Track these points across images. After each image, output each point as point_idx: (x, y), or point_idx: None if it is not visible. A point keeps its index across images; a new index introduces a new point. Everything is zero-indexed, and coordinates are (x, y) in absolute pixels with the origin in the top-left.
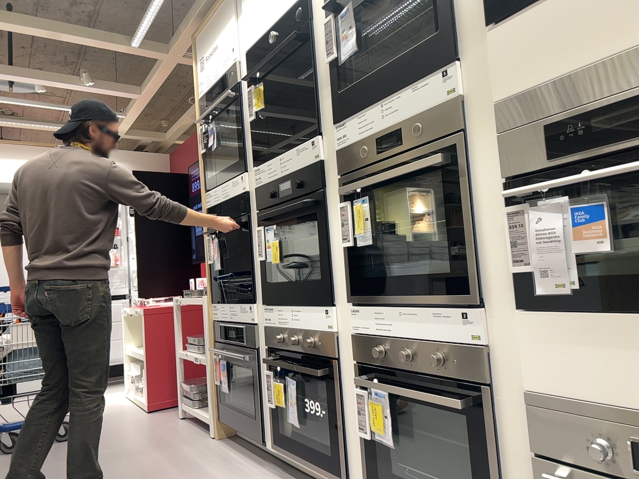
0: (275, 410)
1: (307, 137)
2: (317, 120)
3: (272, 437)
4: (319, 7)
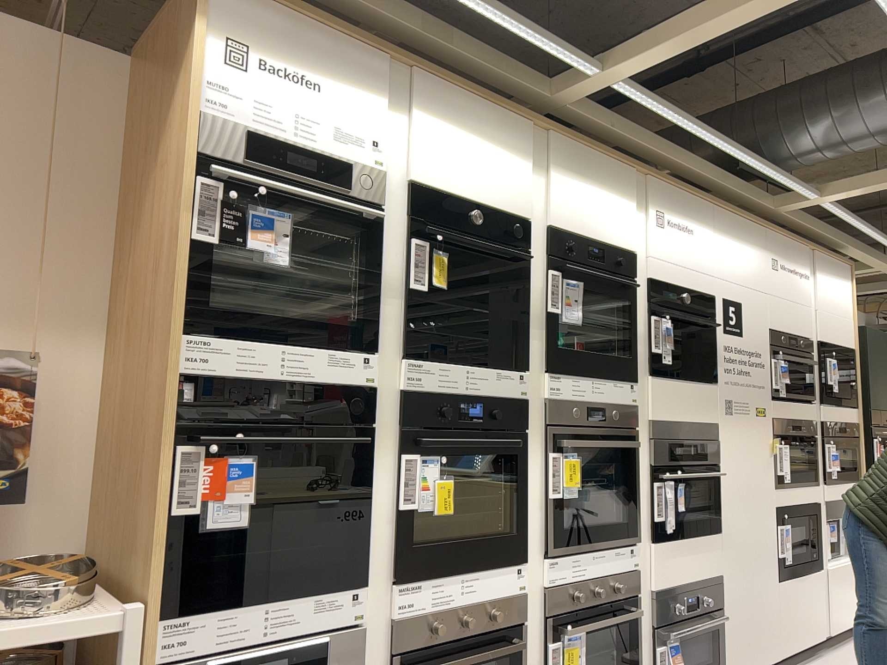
0: None
1: (506, 364)
2: (522, 354)
3: None
4: (534, 246)
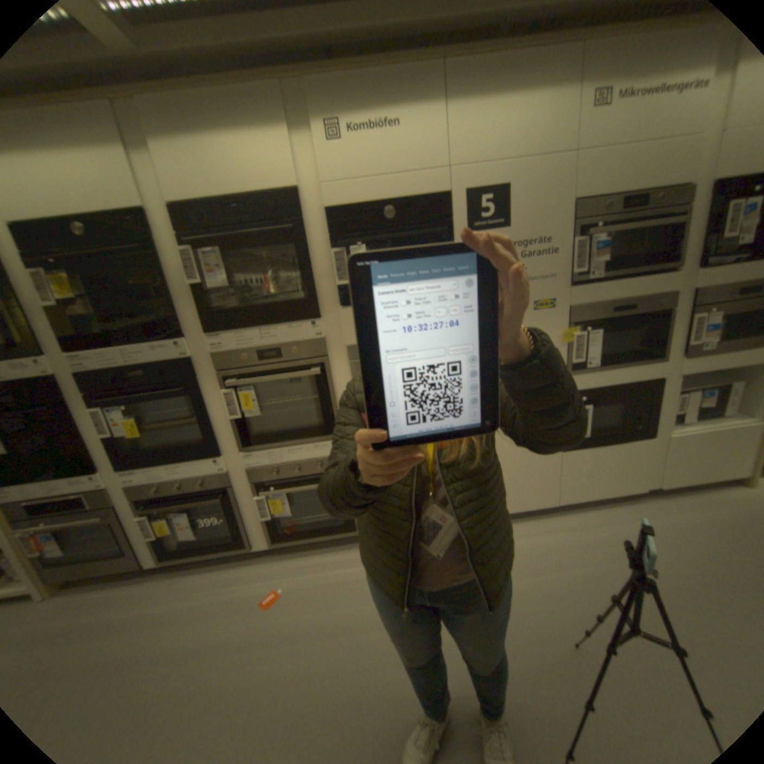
0: (155, 542)
1: (162, 338)
2: (176, 326)
3: (149, 561)
4: (161, 228)
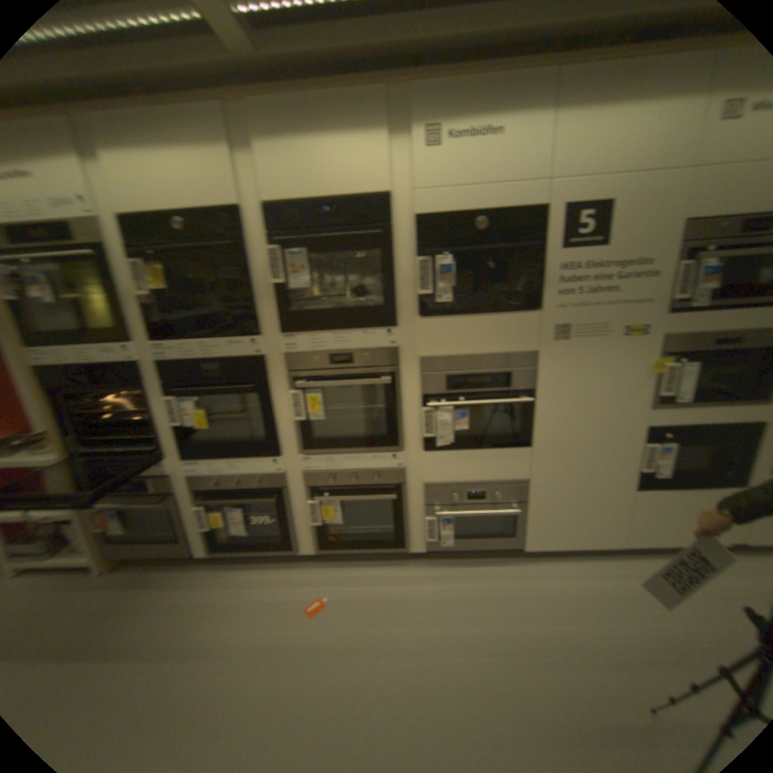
0: (206, 534)
1: (238, 334)
2: (253, 324)
3: (198, 552)
4: (251, 226)
